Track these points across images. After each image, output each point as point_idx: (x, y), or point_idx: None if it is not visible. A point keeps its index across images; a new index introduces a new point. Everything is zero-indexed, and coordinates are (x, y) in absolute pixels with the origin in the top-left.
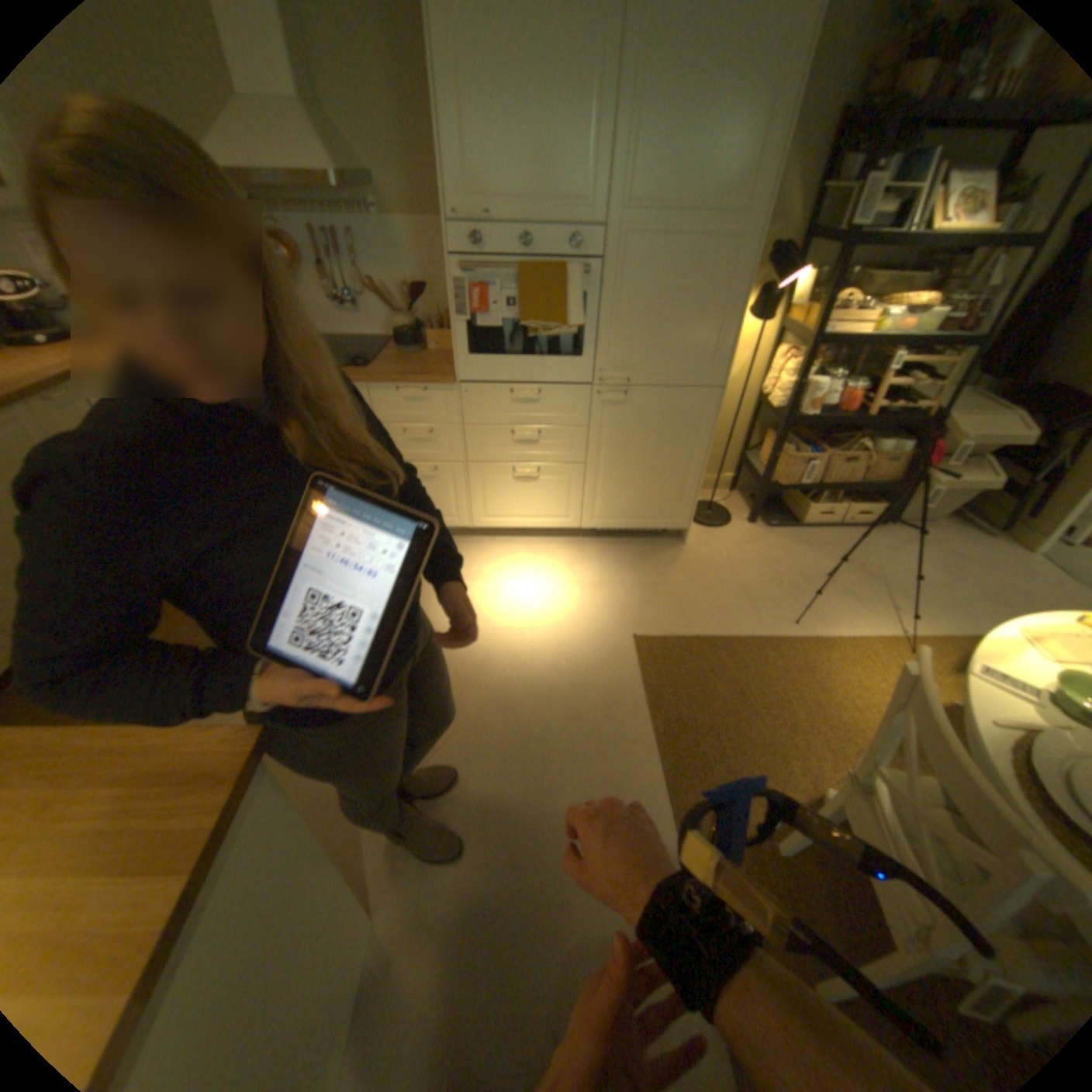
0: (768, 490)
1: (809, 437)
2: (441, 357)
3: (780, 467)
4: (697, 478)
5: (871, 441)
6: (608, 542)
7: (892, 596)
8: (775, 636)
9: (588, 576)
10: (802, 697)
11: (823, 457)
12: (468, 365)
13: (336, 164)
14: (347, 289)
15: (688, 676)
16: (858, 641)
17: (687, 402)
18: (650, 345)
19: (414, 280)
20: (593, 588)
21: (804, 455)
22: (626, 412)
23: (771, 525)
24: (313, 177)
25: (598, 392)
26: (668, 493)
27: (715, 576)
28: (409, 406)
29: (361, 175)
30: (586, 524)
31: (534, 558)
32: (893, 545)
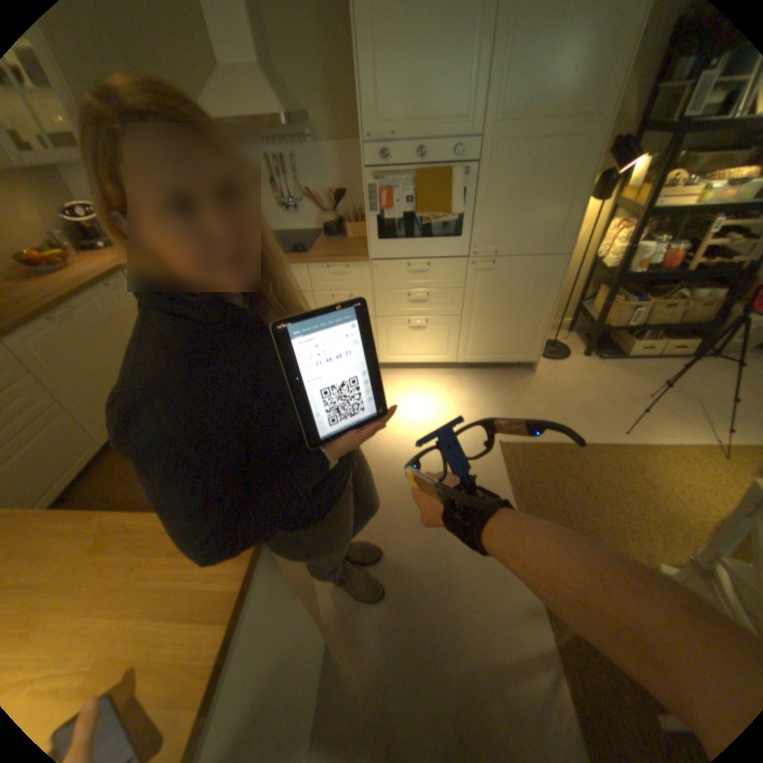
0: (601, 330)
1: (635, 288)
2: (356, 242)
3: (611, 313)
4: (546, 323)
5: (688, 290)
6: (476, 372)
7: (706, 413)
8: (610, 443)
9: (462, 397)
10: (634, 491)
11: (647, 304)
12: (377, 247)
13: (283, 108)
14: (290, 197)
15: (542, 472)
16: (679, 448)
17: (541, 266)
18: (513, 224)
19: (336, 187)
20: (467, 406)
21: (632, 303)
22: (493, 276)
23: (602, 357)
24: (267, 119)
25: (472, 262)
26: (523, 335)
27: (559, 396)
28: (335, 278)
29: (299, 114)
30: (460, 359)
31: (423, 384)
32: (705, 372)
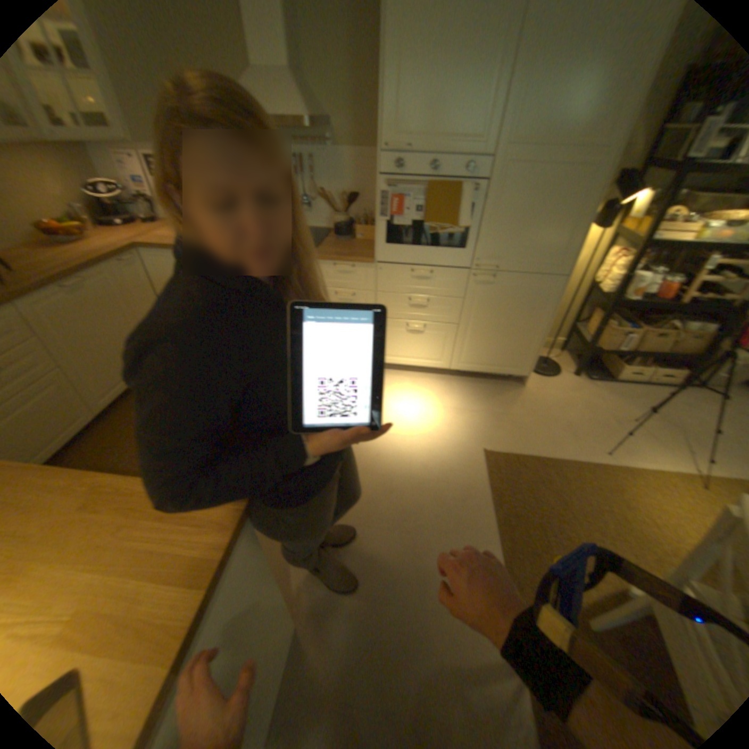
0: (593, 353)
1: (629, 315)
2: (365, 244)
3: (605, 337)
4: (541, 340)
5: (680, 322)
6: (468, 381)
7: (689, 442)
8: (593, 462)
9: (453, 404)
10: (612, 511)
11: (640, 331)
12: (385, 251)
13: (308, 112)
14: (306, 196)
15: (524, 484)
16: (659, 473)
17: (540, 285)
18: (517, 242)
19: (351, 191)
20: (456, 412)
21: (625, 329)
22: (493, 289)
23: (592, 378)
24: (292, 121)
25: (475, 274)
26: (517, 350)
27: (547, 412)
28: (342, 277)
29: (323, 119)
30: (454, 367)
31: (415, 387)
32: (691, 403)
